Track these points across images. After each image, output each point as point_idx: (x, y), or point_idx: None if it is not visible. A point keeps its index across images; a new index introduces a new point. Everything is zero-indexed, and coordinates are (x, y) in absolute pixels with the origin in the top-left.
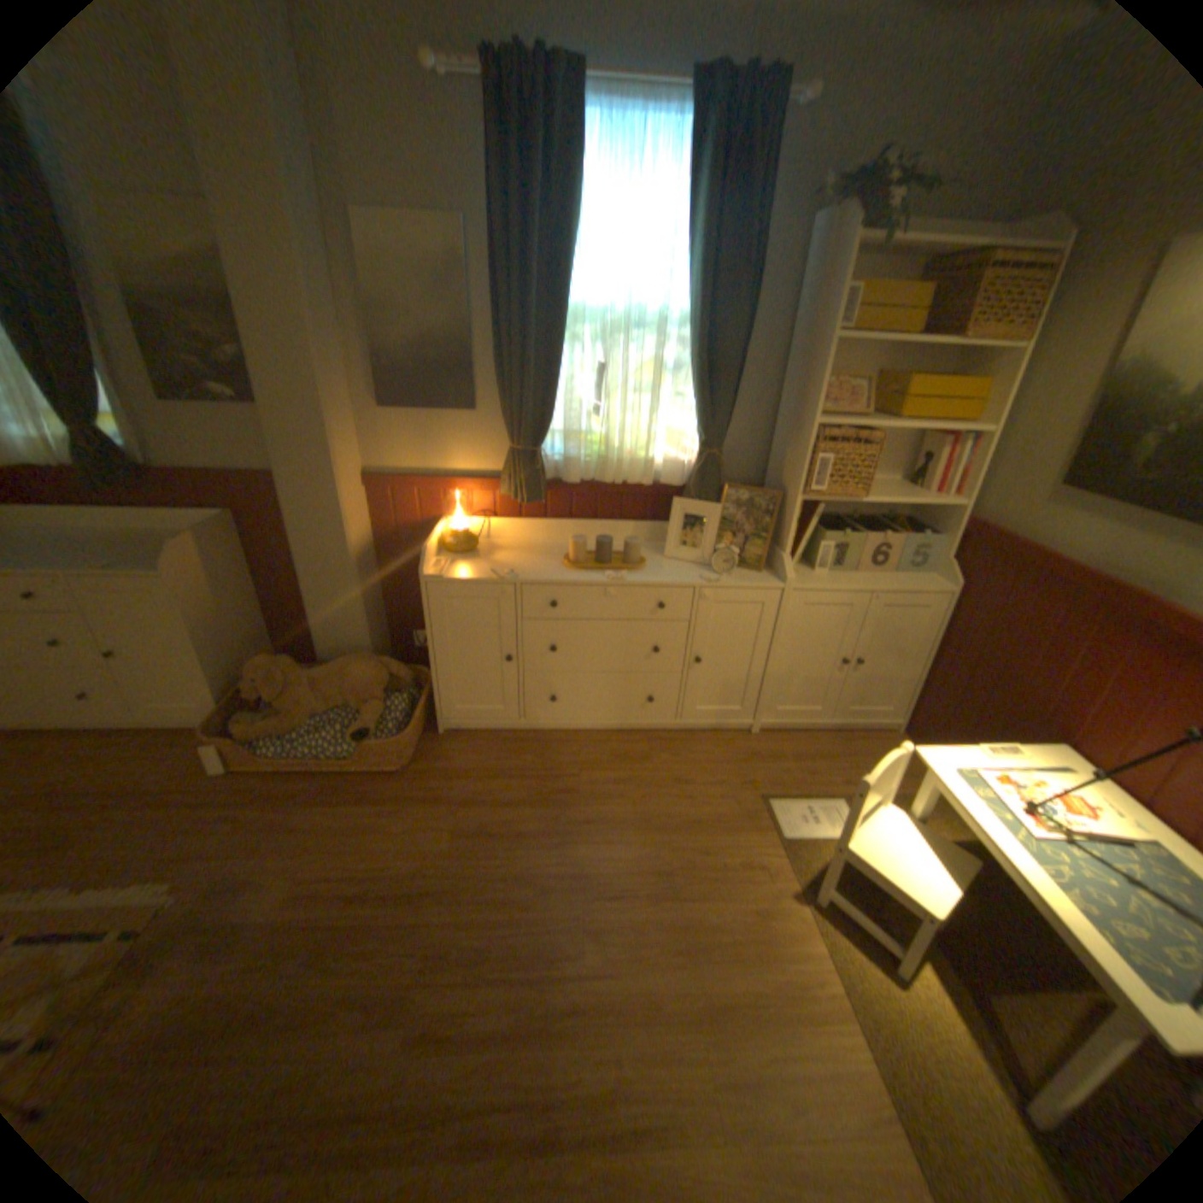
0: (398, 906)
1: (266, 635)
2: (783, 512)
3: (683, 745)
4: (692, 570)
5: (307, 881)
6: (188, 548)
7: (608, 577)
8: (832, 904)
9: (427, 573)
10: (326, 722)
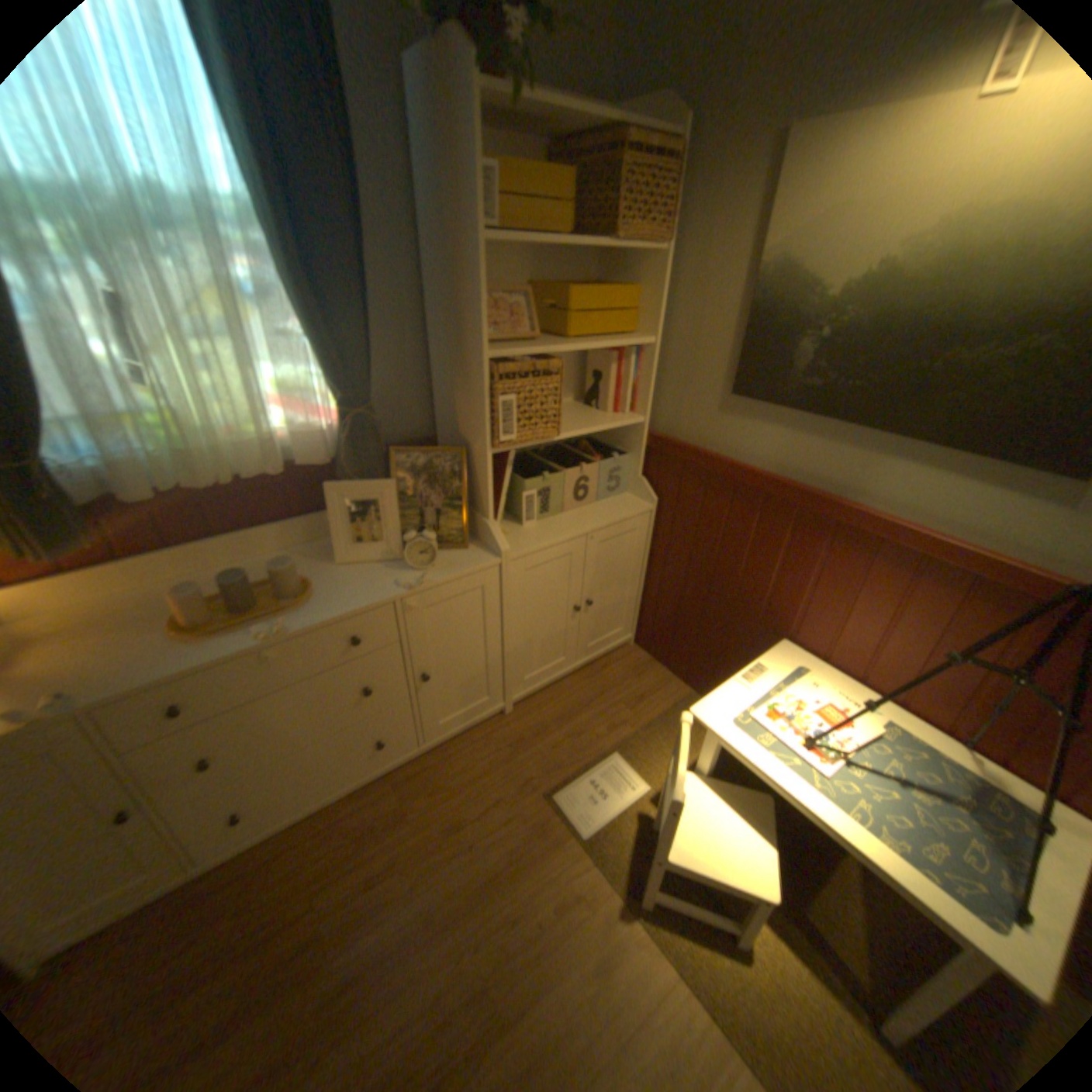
0: None
1: None
2: (473, 469)
3: (437, 769)
4: (383, 571)
5: None
6: None
7: (260, 633)
8: (659, 906)
9: None
10: None
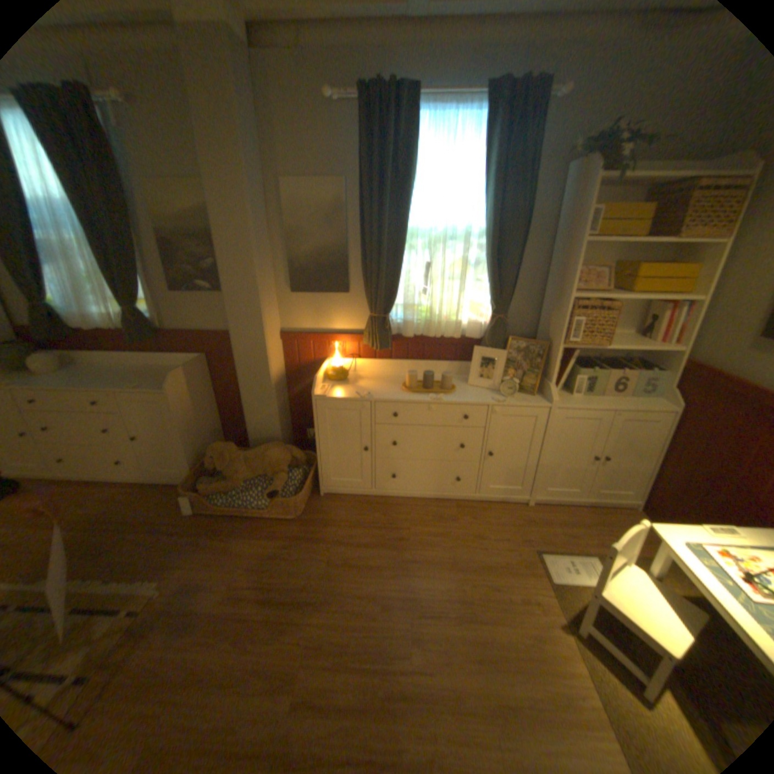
0: (291, 609)
1: (220, 429)
2: (549, 355)
3: (480, 511)
4: (486, 393)
5: (236, 588)
6: (179, 376)
7: (431, 397)
8: (590, 636)
9: (316, 393)
10: (252, 485)
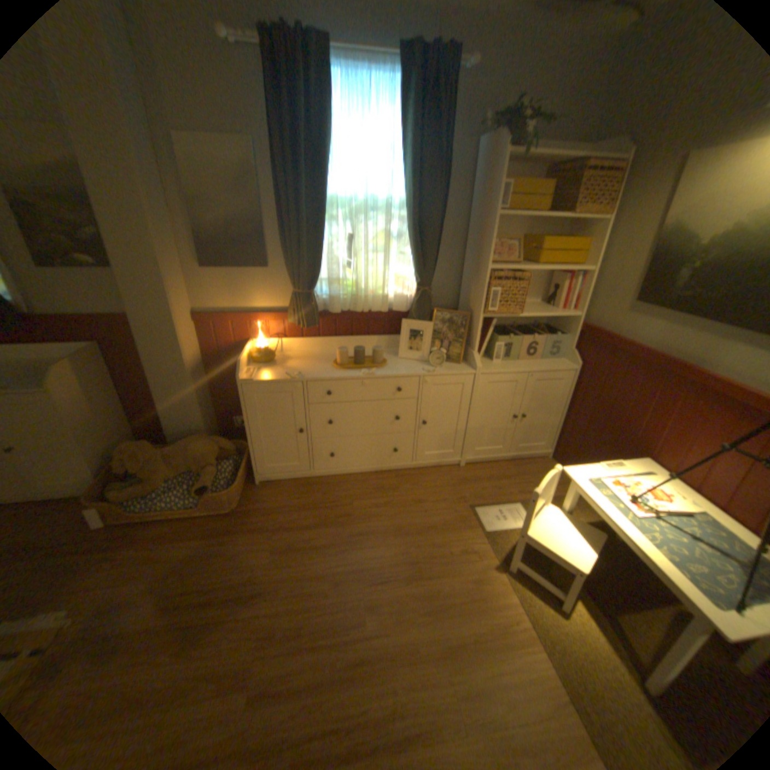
0: (236, 605)
1: (128, 426)
2: (471, 325)
3: (417, 477)
4: (417, 365)
5: (170, 595)
6: (66, 370)
7: (364, 372)
8: (519, 570)
9: (241, 377)
10: (176, 483)
